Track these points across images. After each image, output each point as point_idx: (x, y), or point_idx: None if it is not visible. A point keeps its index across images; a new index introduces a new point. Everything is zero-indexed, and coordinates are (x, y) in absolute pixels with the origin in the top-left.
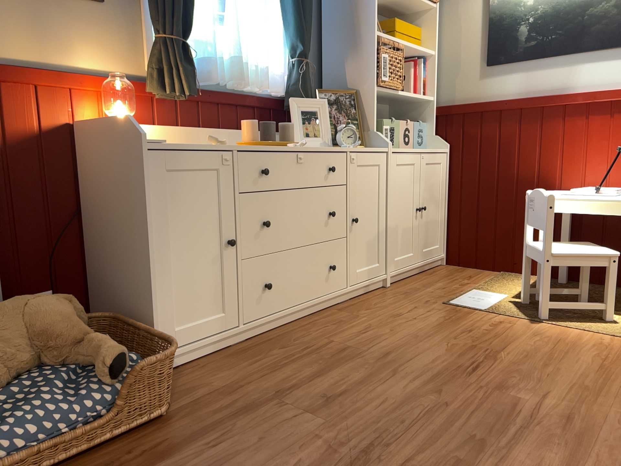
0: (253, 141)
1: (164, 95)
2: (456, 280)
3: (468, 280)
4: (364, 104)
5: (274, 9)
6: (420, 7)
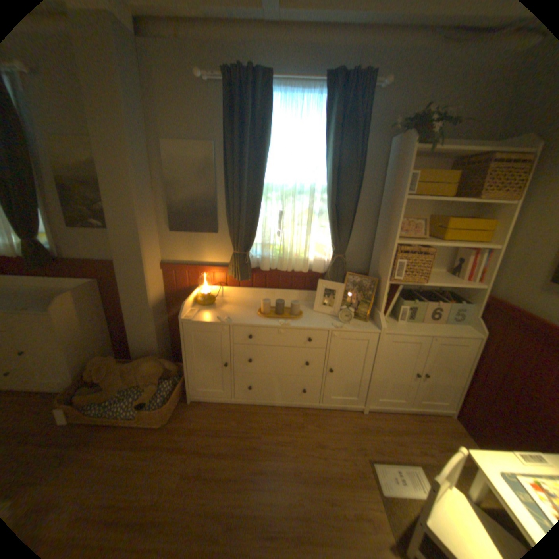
0: (261, 313)
1: (235, 277)
2: (429, 445)
3: (441, 453)
4: (381, 290)
5: (325, 219)
6: (495, 202)
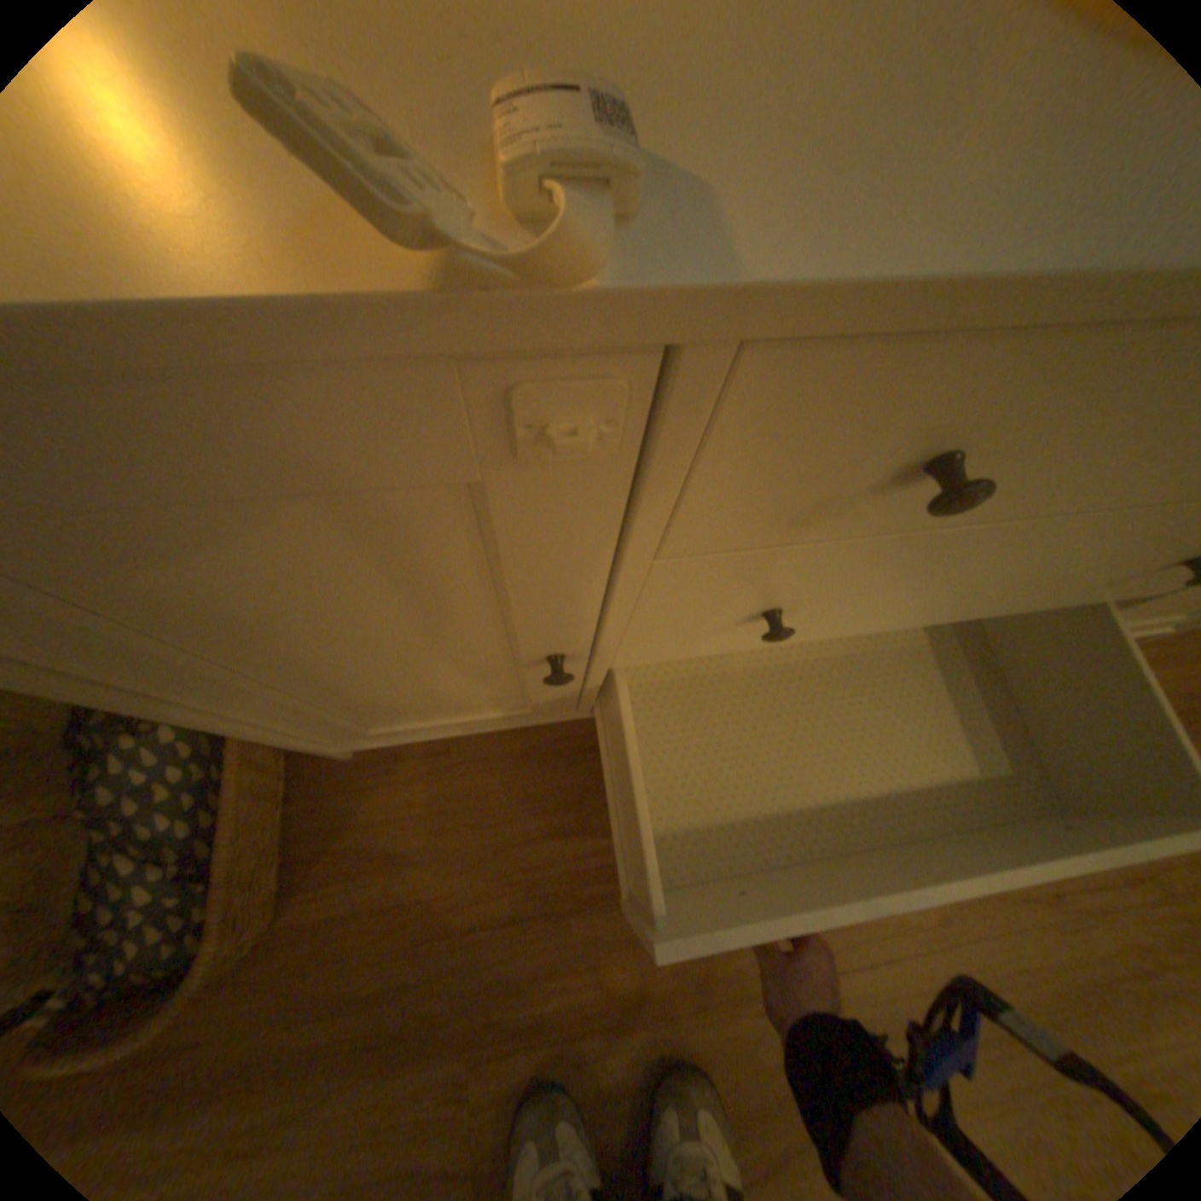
0: None
1: None
2: None
3: None
4: None
5: None
6: None
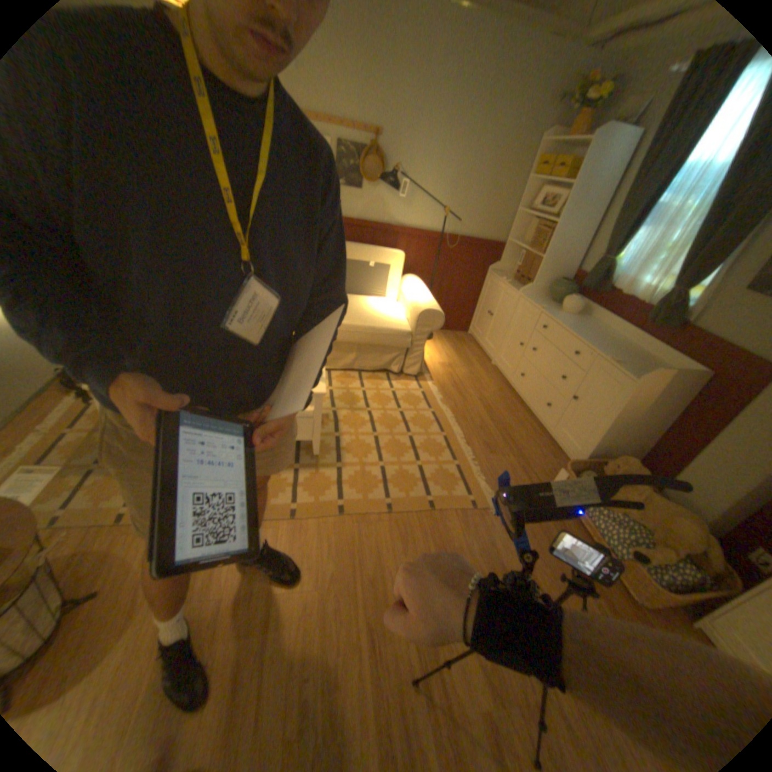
0: None
1: None
2: None
3: None
4: None
5: None
6: None
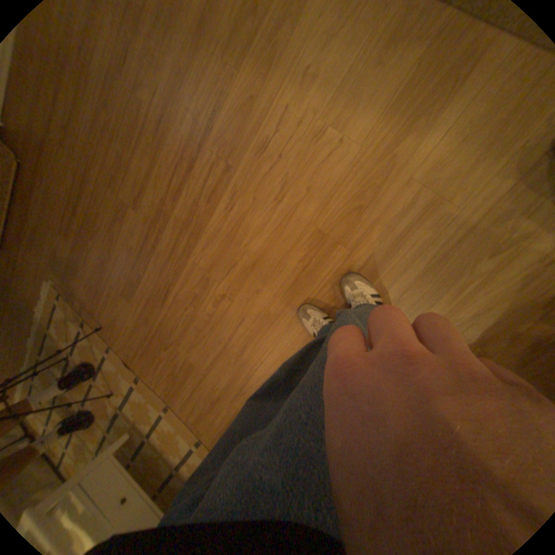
0: None
1: None
2: None
3: None
4: None
5: None
6: None
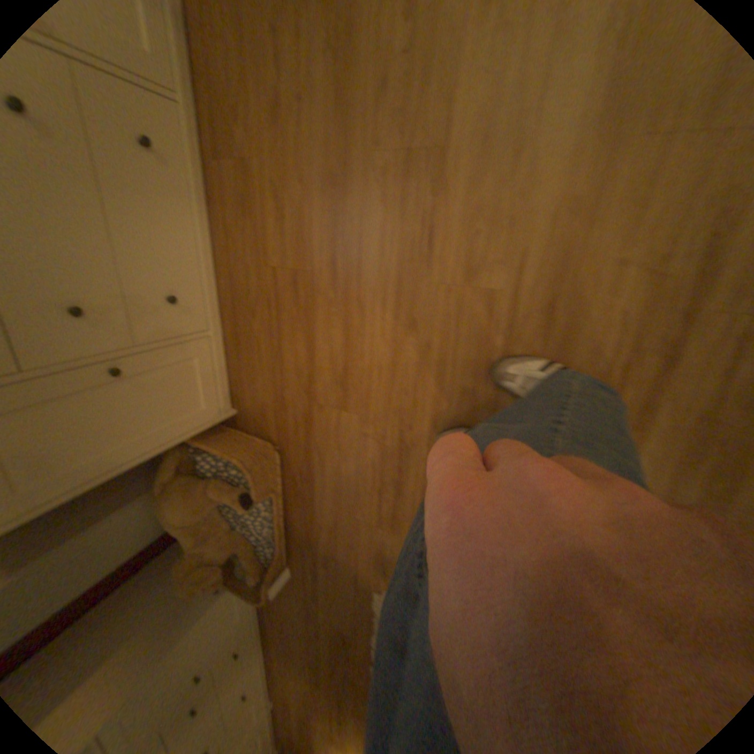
0: None
1: None
2: None
3: None
4: None
5: None
6: None
